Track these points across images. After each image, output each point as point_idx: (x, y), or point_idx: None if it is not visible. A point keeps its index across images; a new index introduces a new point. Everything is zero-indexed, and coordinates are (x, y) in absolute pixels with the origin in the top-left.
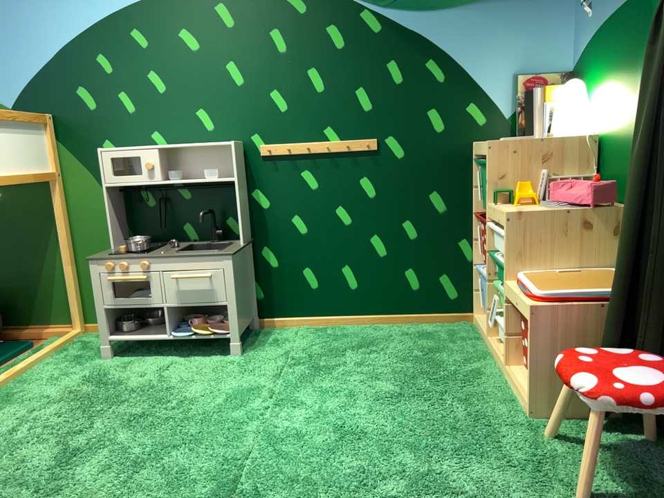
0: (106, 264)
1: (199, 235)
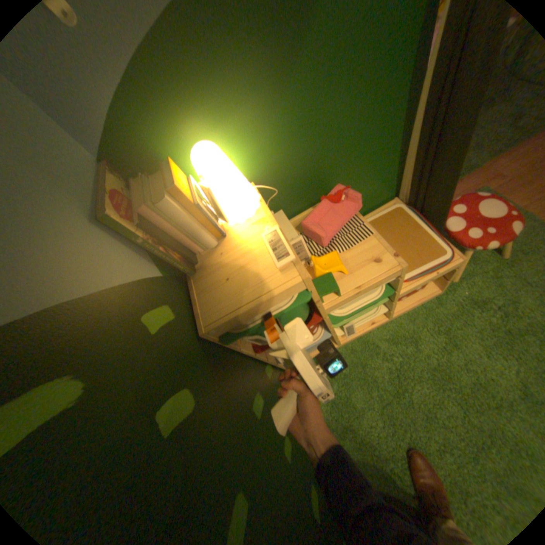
0: None
1: None
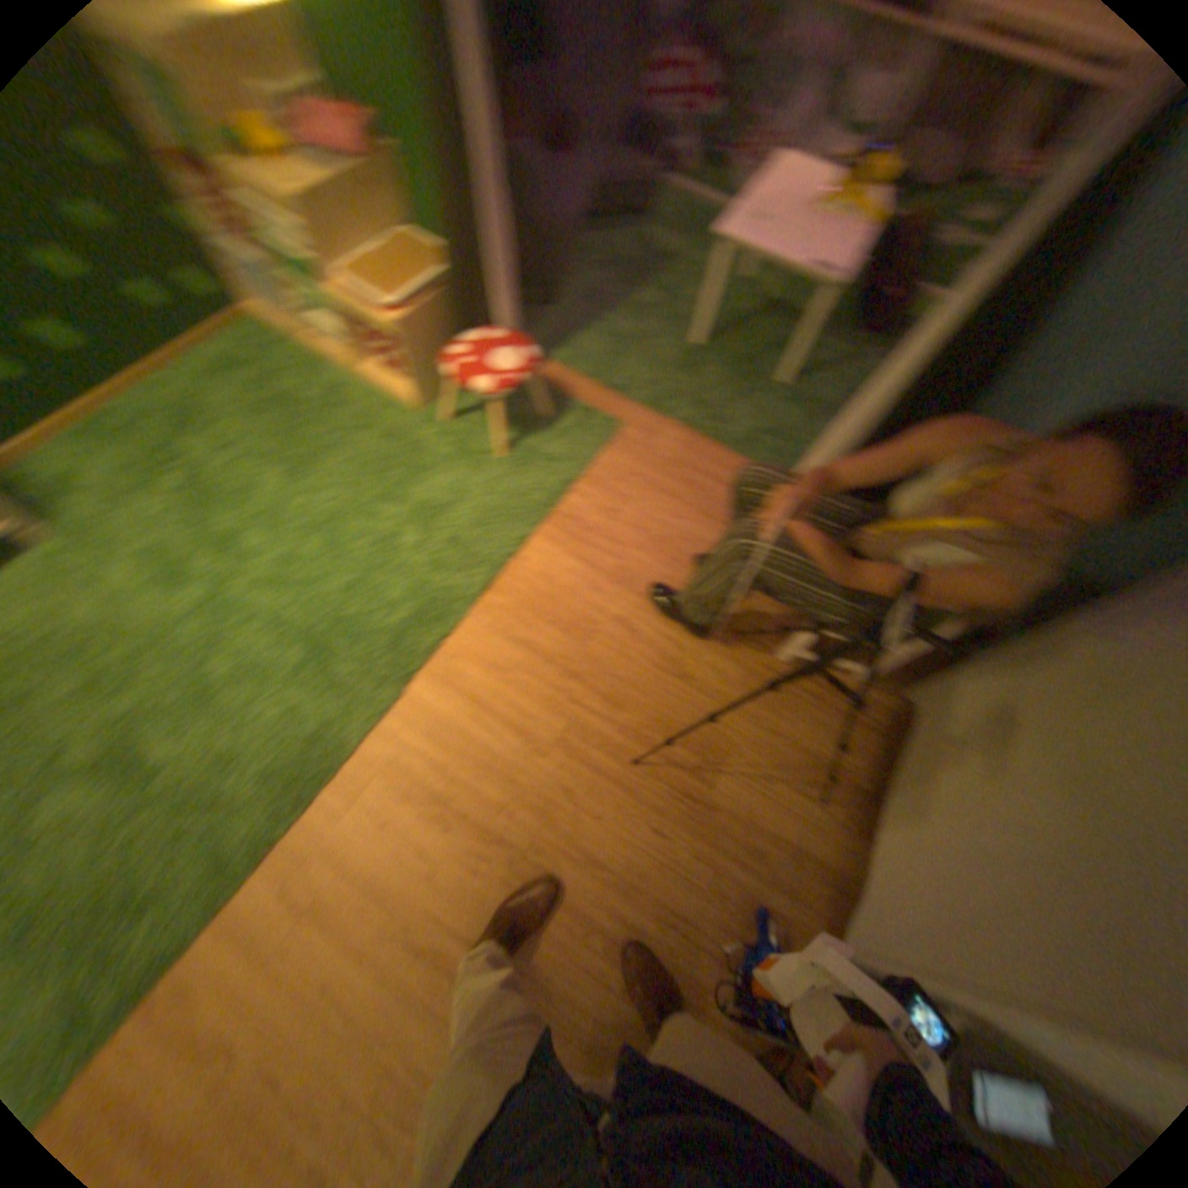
0: None
1: None
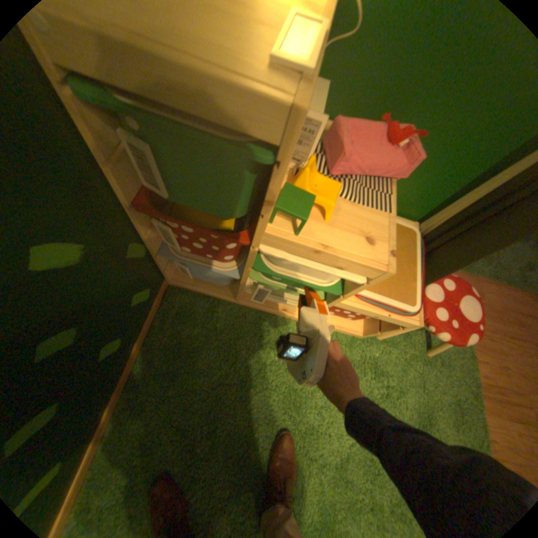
0: None
1: None
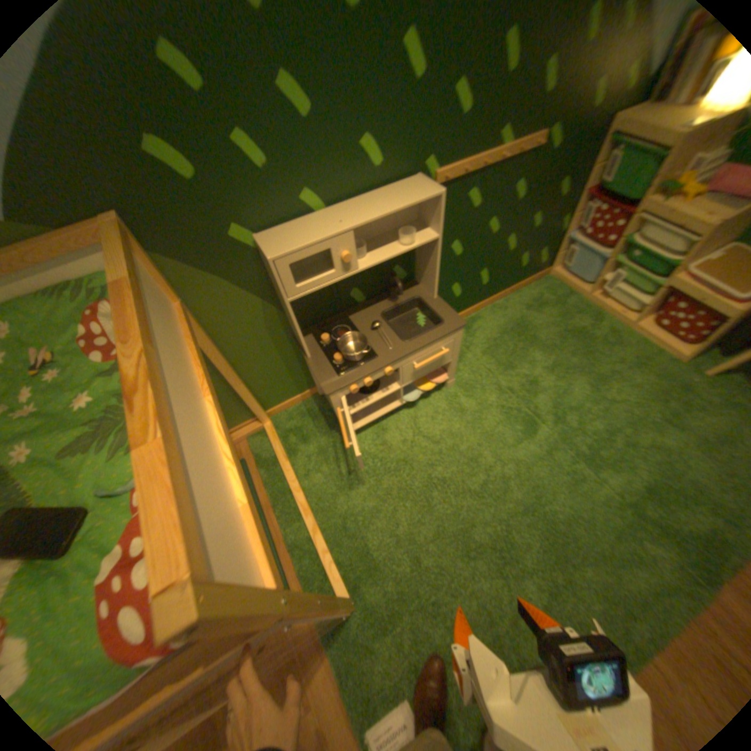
0: (351, 388)
1: (367, 295)
